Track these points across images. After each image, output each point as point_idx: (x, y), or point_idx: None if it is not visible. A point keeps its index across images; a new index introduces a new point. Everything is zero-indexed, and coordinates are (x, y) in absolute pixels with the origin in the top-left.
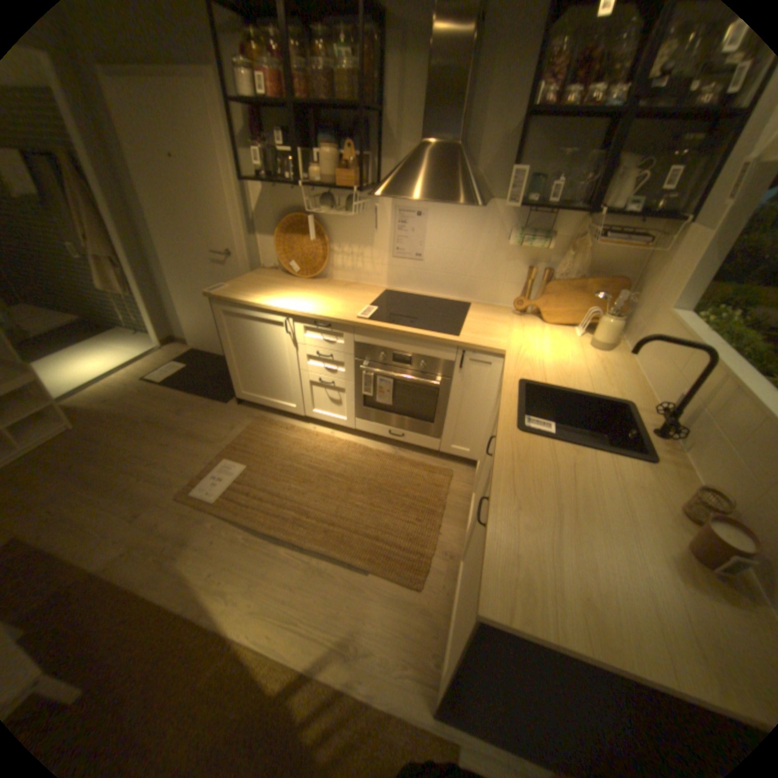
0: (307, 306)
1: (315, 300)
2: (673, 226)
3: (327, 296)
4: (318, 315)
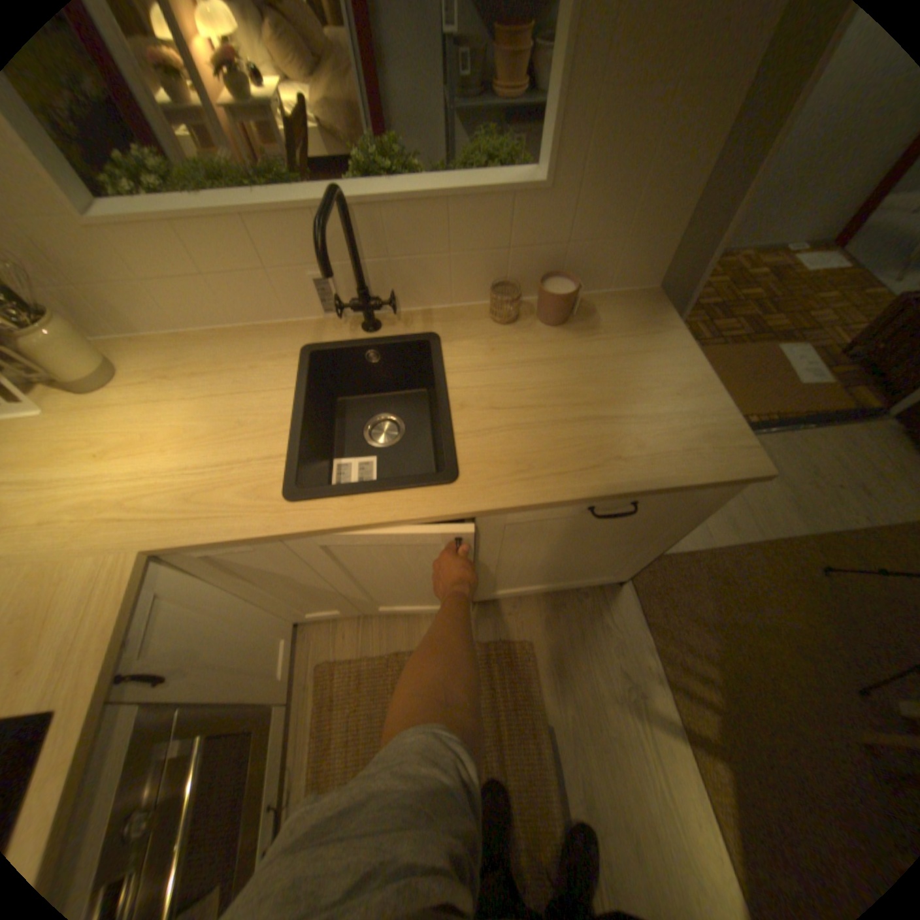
0: None
1: None
2: None
3: None
4: None
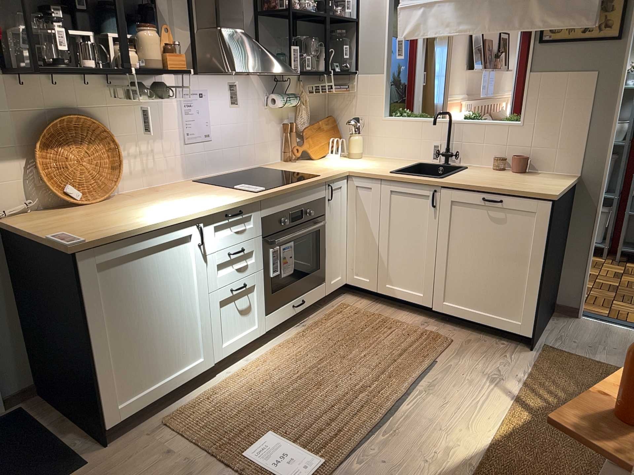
0: (204, 205)
1: (187, 202)
2: (337, 80)
3: (181, 198)
4: (232, 203)
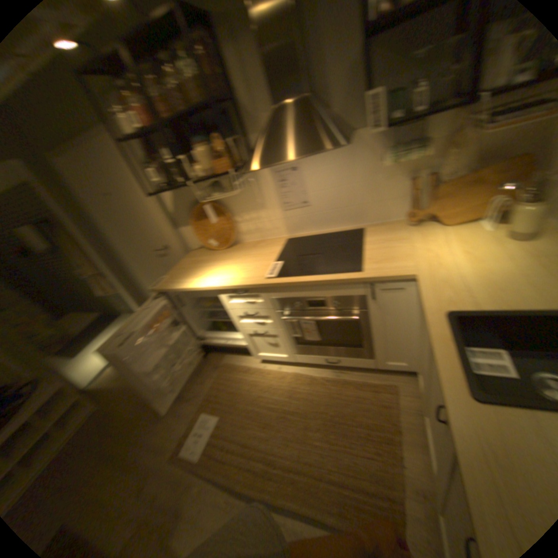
0: (222, 279)
1: (228, 270)
2: None
3: (237, 263)
4: (231, 286)
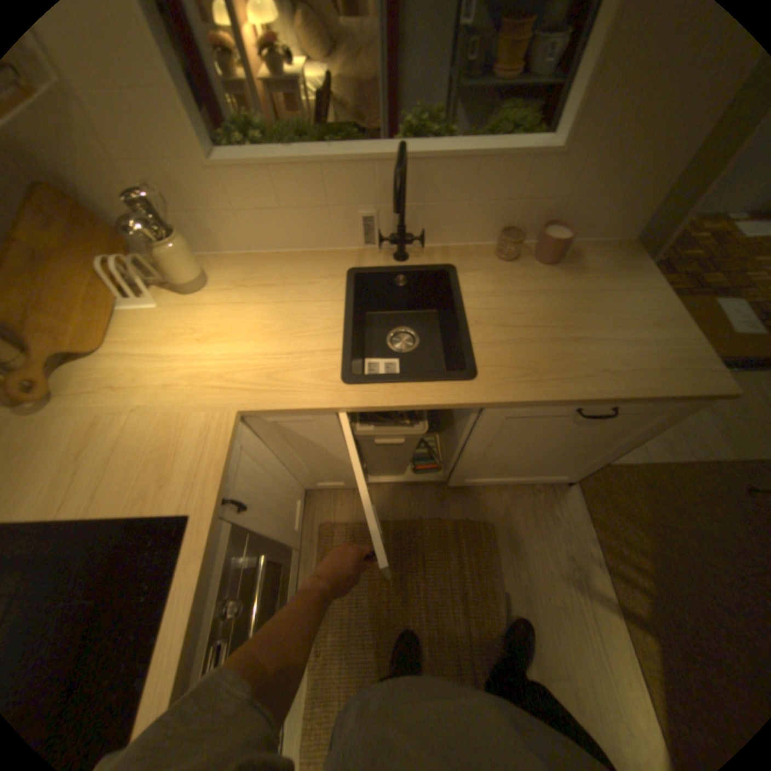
0: None
1: None
2: None
3: None
4: None
